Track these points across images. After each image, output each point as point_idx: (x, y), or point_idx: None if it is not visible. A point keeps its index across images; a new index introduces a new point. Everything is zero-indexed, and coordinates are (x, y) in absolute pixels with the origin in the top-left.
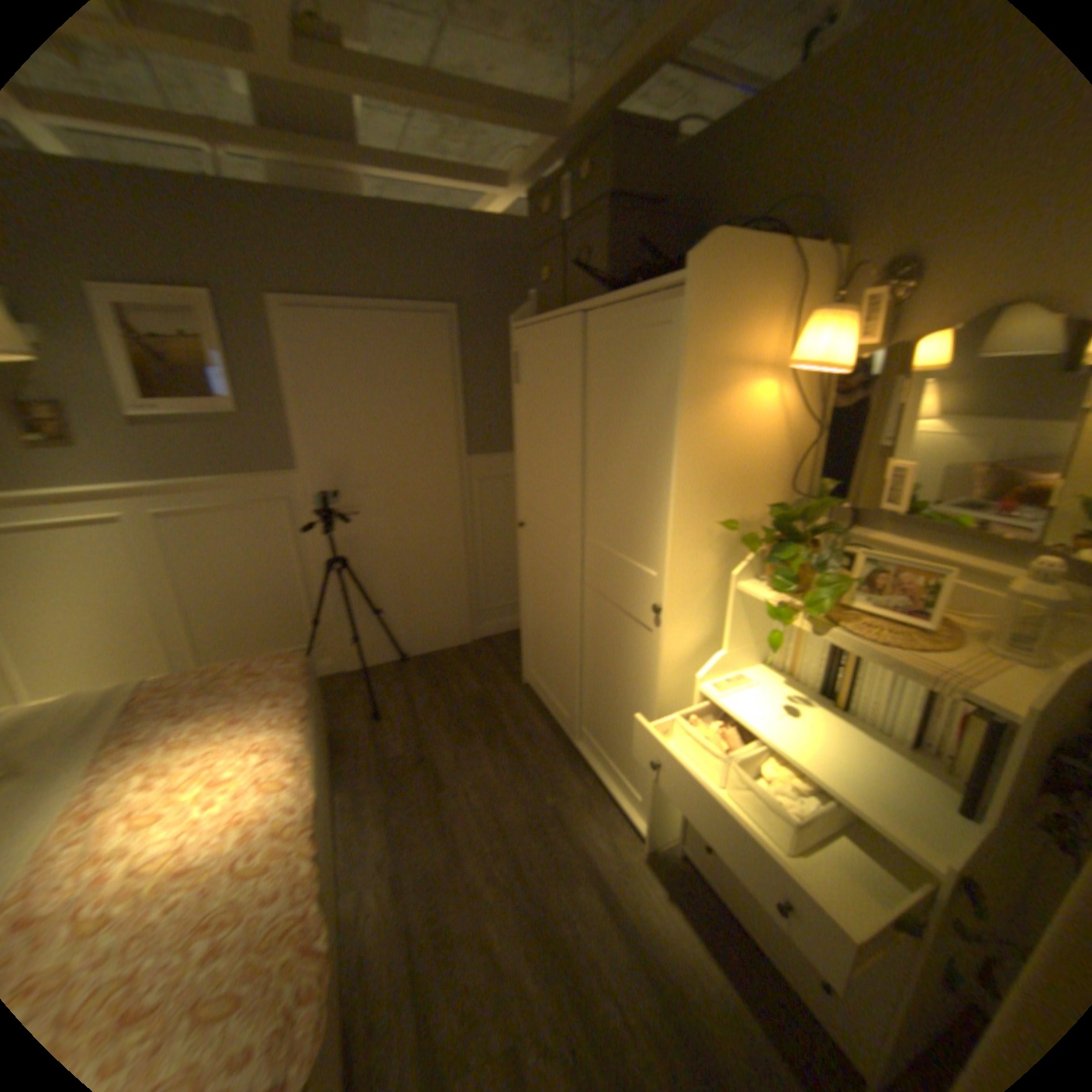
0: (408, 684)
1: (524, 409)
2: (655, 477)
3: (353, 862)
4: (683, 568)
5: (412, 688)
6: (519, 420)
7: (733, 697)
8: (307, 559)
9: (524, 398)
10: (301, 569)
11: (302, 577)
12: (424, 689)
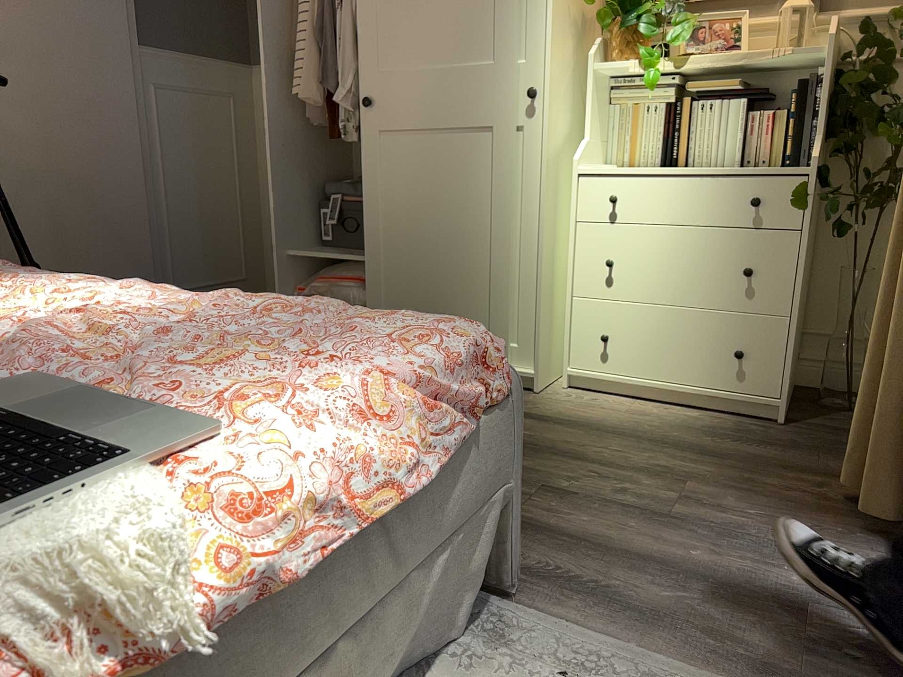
0: None
1: None
2: None
3: None
4: (557, 41)
5: None
6: None
7: (610, 168)
8: None
9: None
10: None
11: None
12: None
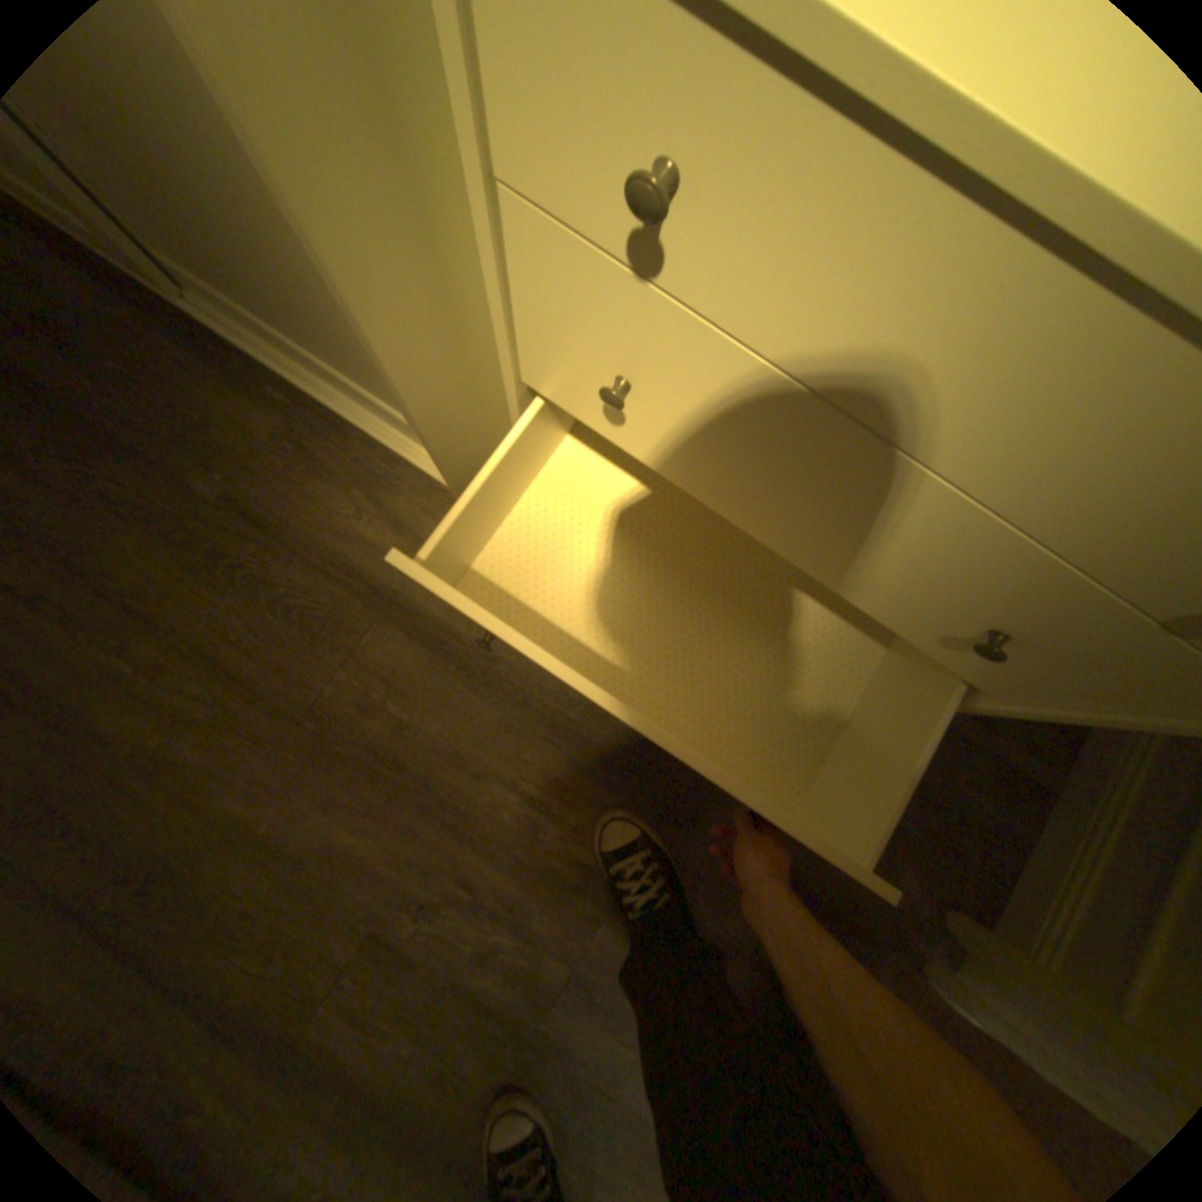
0: None
1: None
2: None
3: None
4: None
5: None
6: None
7: None
8: None
9: None
10: None
11: None
12: None
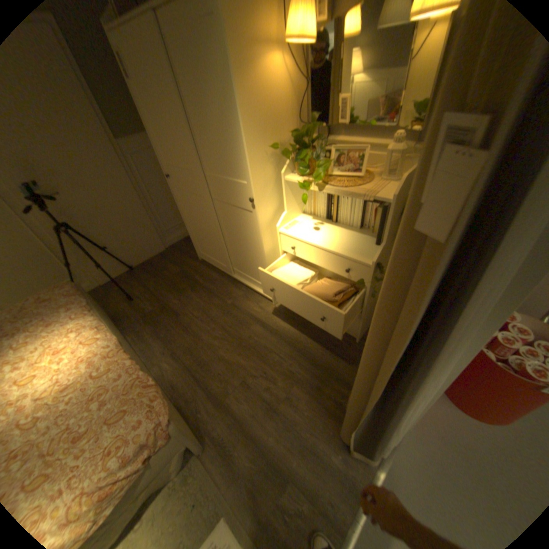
0: (141, 279)
1: (142, 98)
2: (233, 127)
3: (151, 356)
4: (259, 175)
5: (144, 280)
6: (142, 107)
7: (293, 230)
8: (42, 230)
9: (139, 89)
10: (41, 237)
11: (46, 242)
12: (151, 278)
